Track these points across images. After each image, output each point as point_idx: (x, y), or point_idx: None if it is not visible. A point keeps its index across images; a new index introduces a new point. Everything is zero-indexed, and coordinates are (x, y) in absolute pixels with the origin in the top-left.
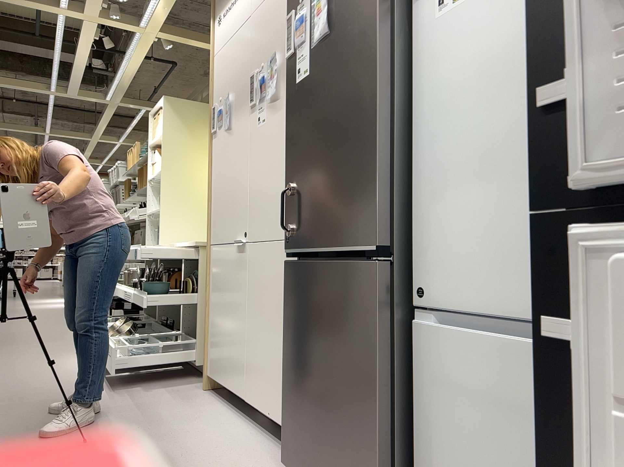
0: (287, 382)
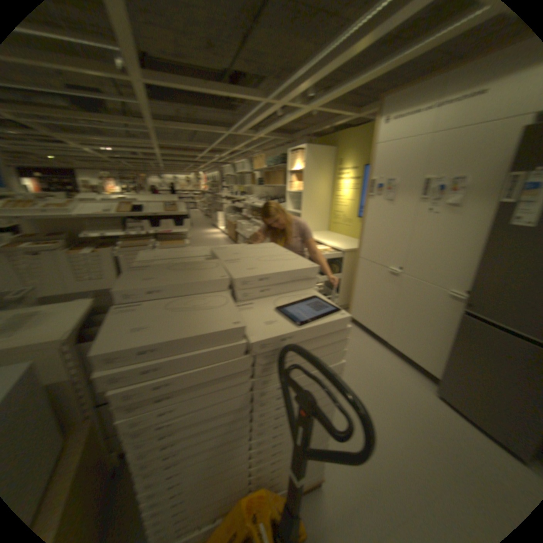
0: (450, 365)
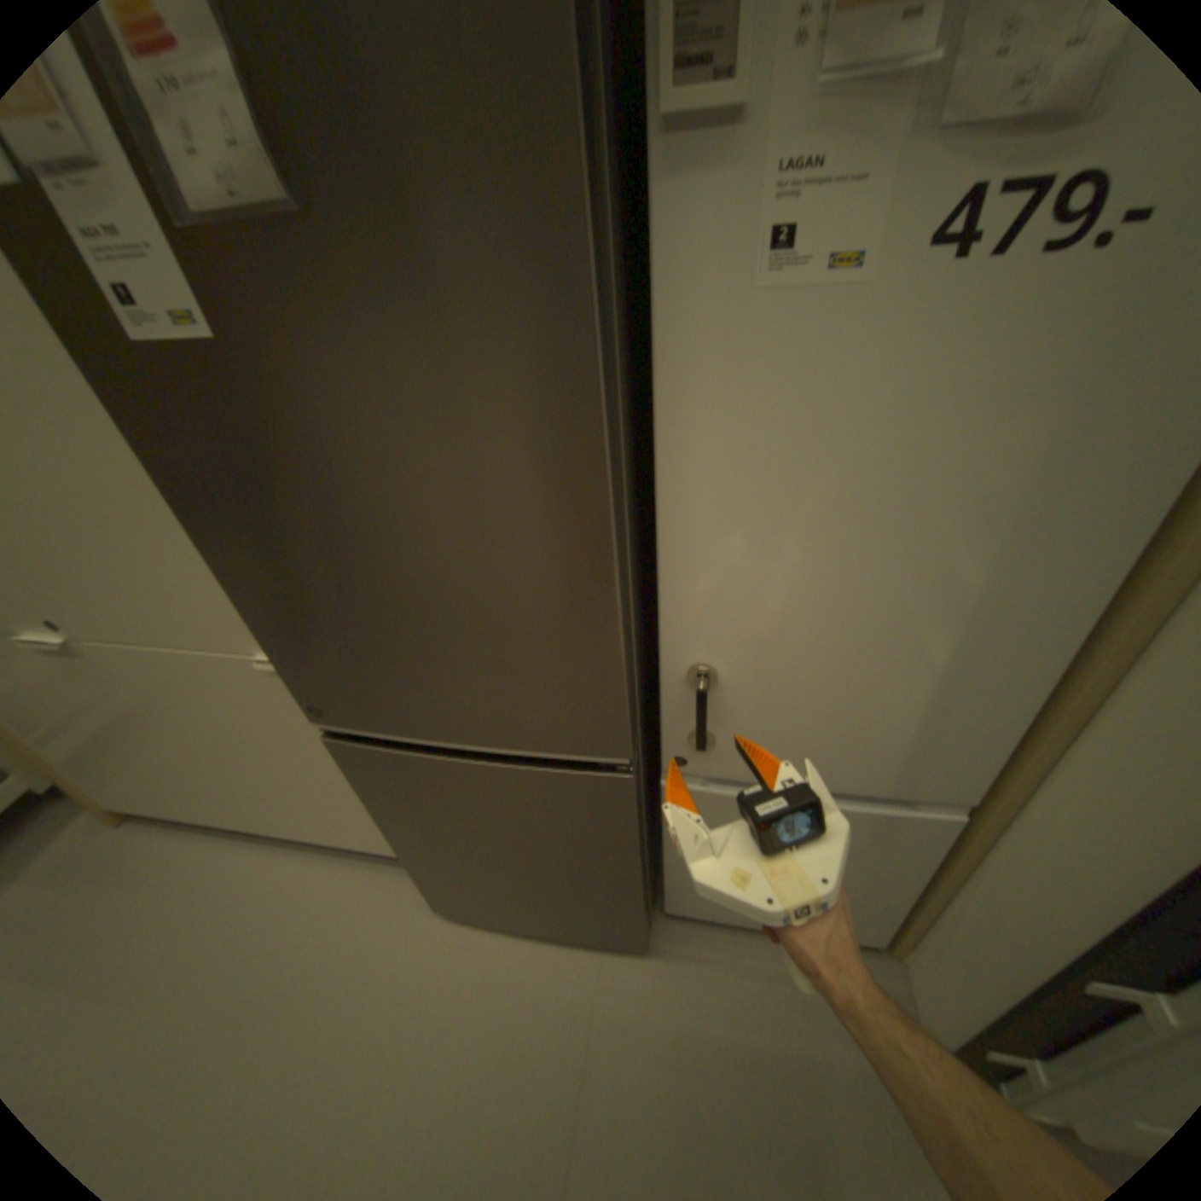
0: (408, 855)
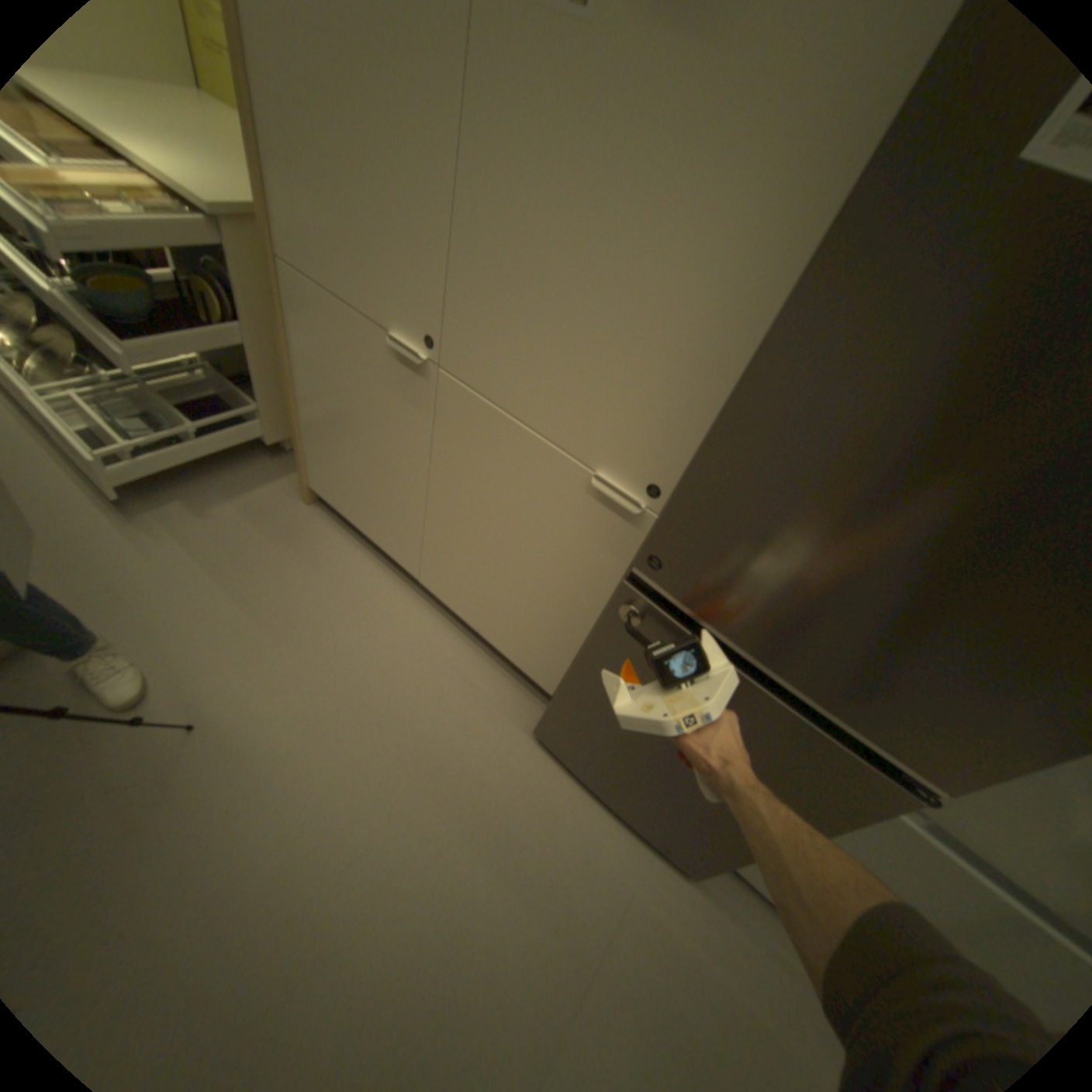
0: (571, 692)
